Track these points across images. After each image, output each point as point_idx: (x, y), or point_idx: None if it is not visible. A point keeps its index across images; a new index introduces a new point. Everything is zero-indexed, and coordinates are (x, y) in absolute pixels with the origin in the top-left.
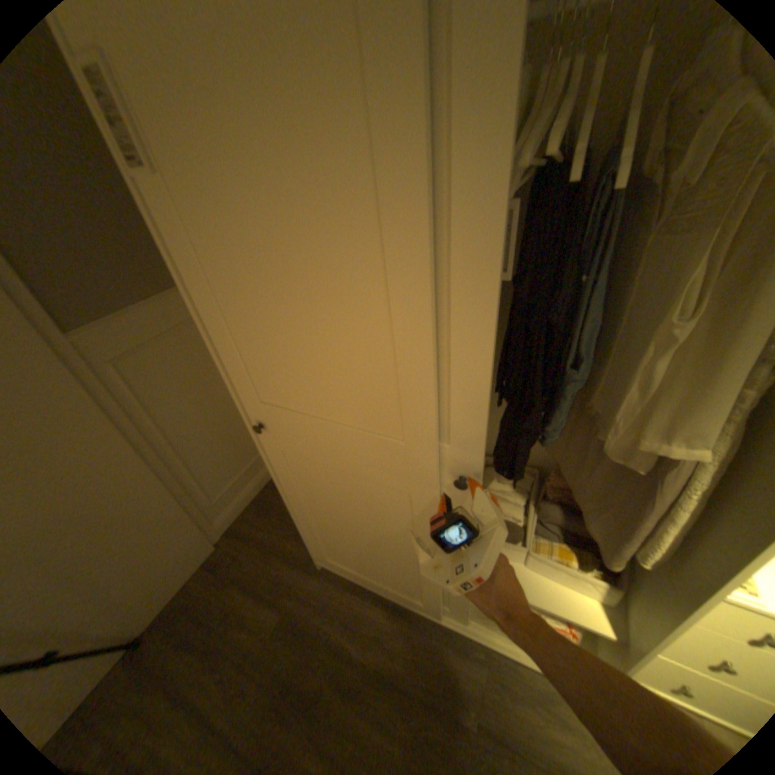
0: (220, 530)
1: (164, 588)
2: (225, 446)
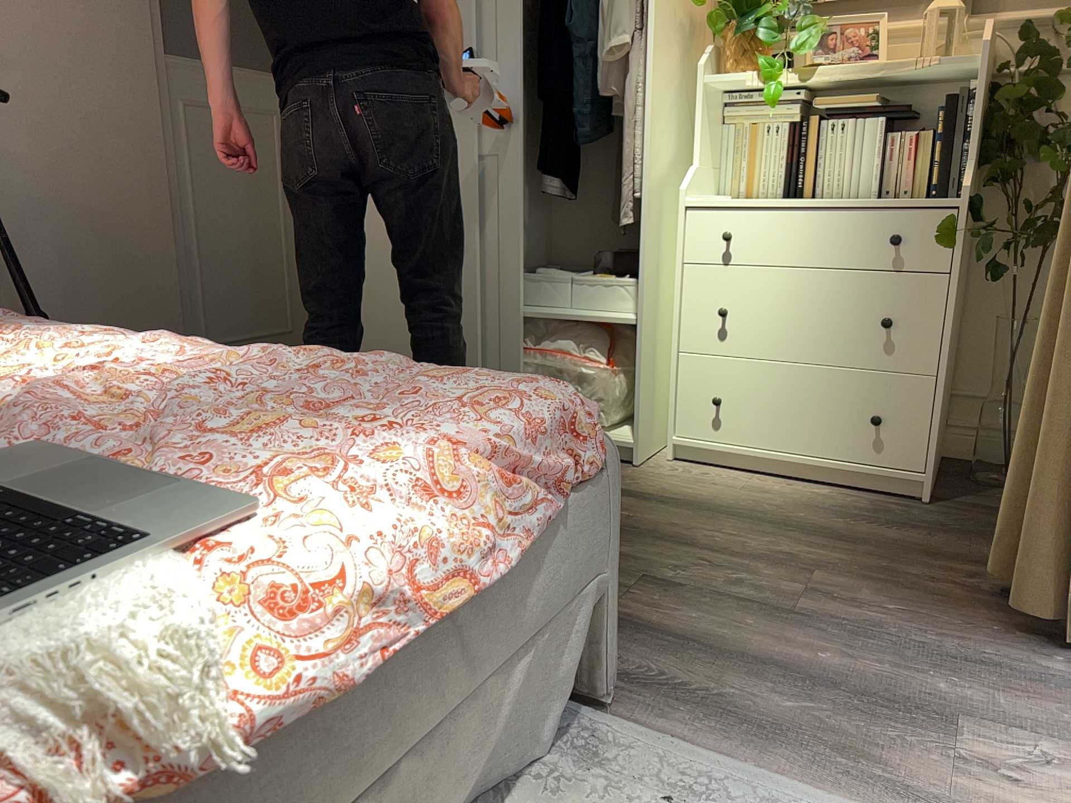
0: None
1: None
2: (248, 279)
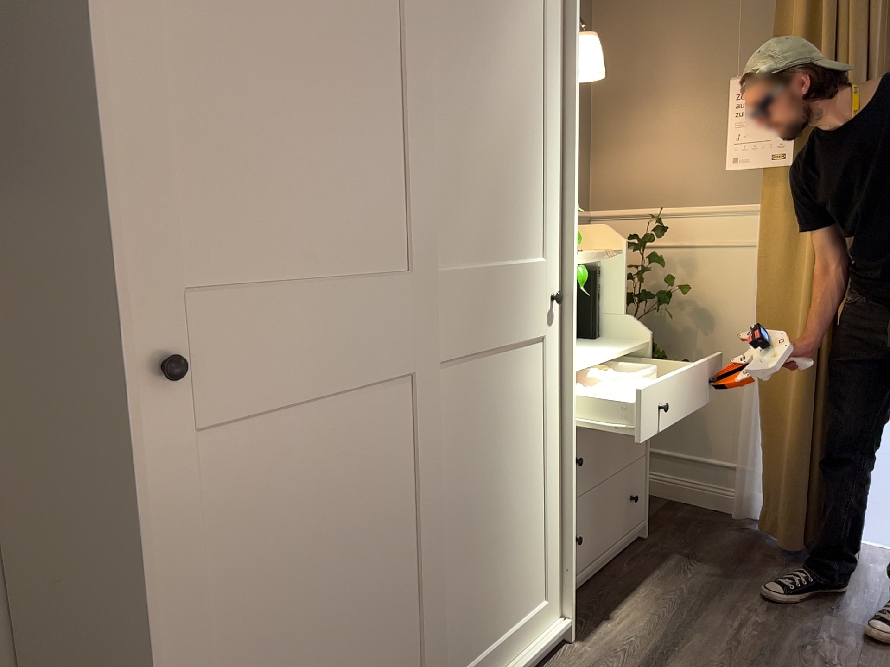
0: None
1: None
2: None
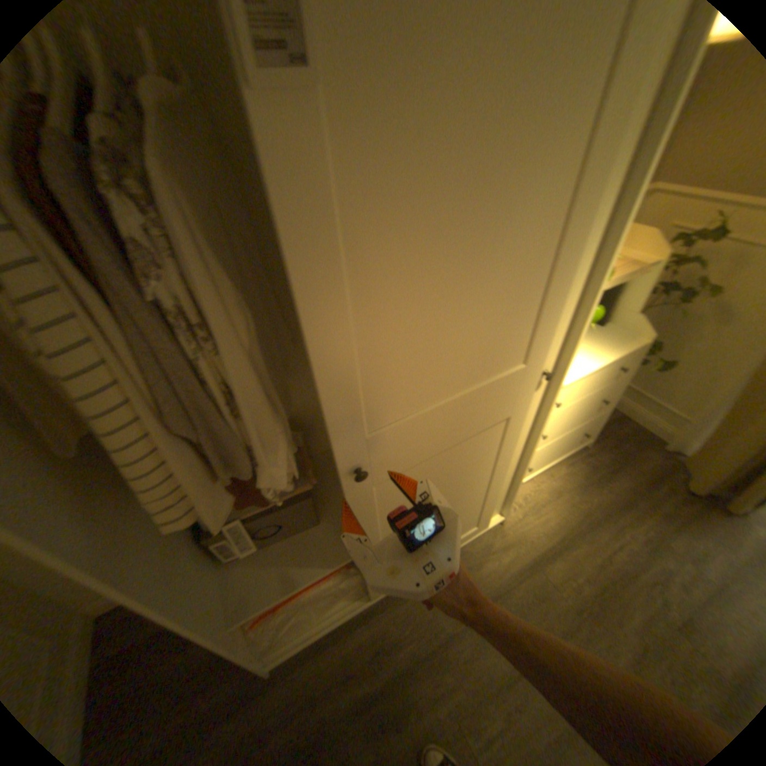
0: None
1: None
2: None
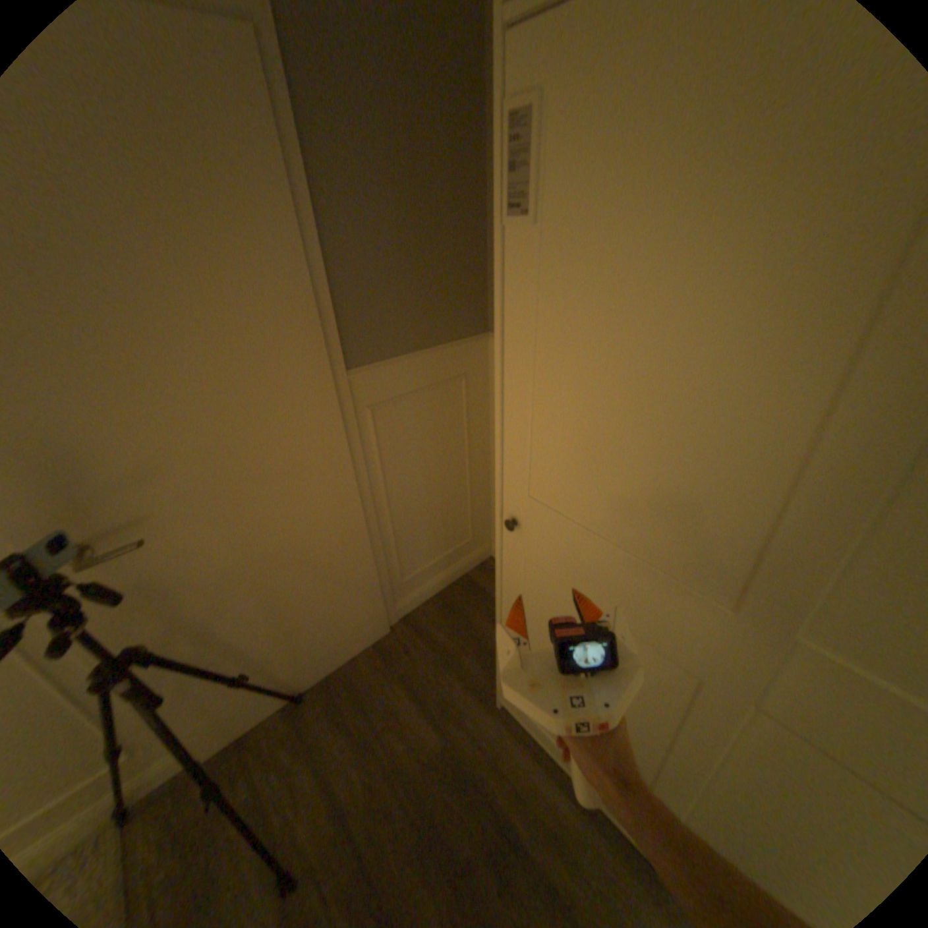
0: (399, 614)
1: (336, 654)
2: (432, 524)
